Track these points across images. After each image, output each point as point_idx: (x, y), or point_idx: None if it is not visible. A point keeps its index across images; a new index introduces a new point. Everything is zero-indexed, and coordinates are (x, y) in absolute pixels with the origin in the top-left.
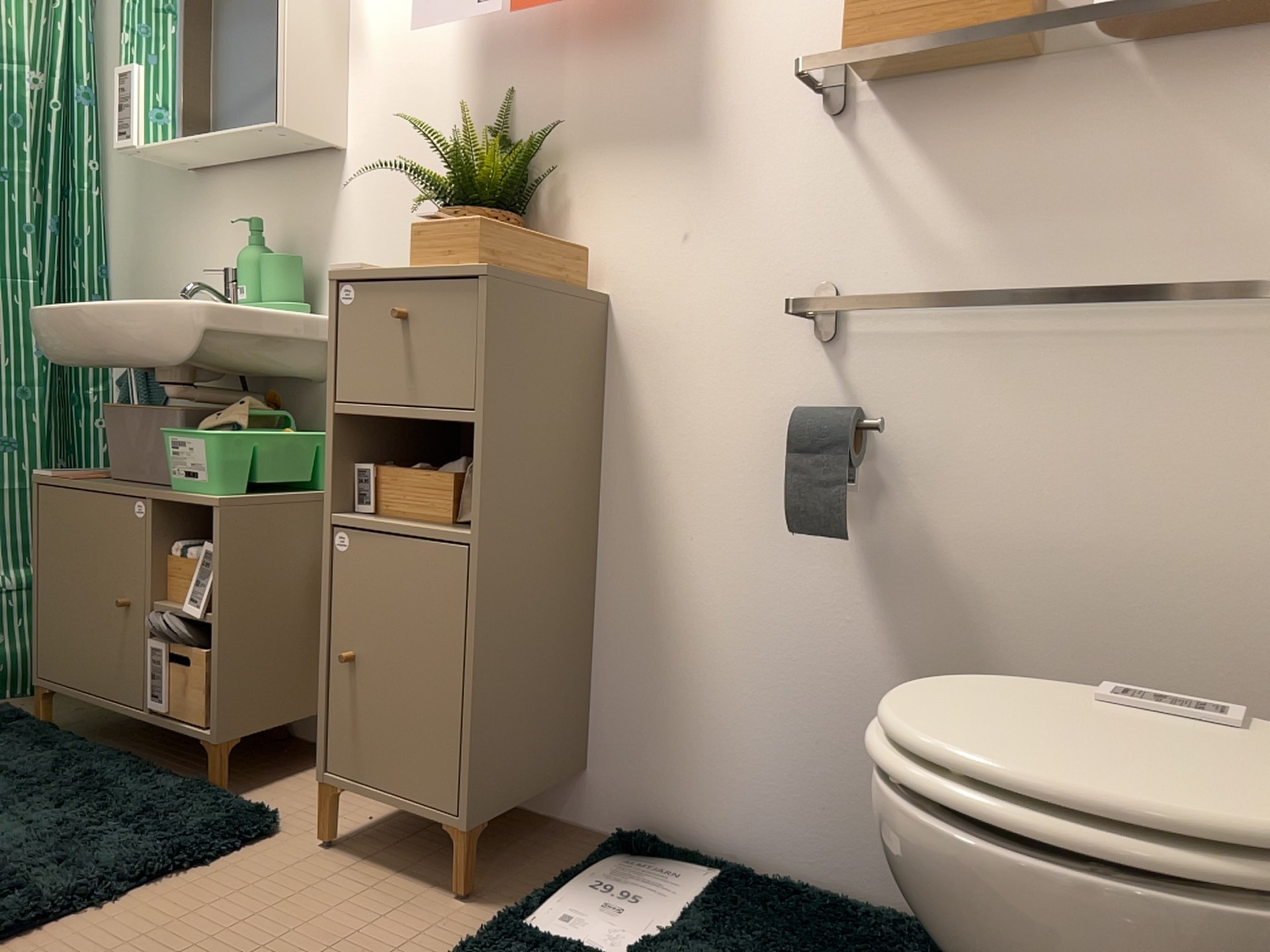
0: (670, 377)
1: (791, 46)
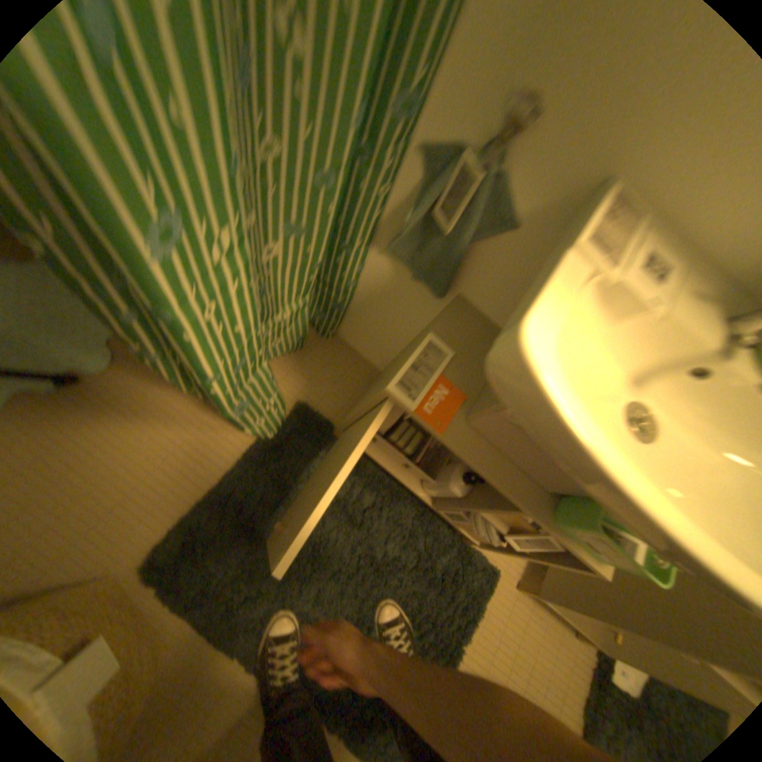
0: None
1: None
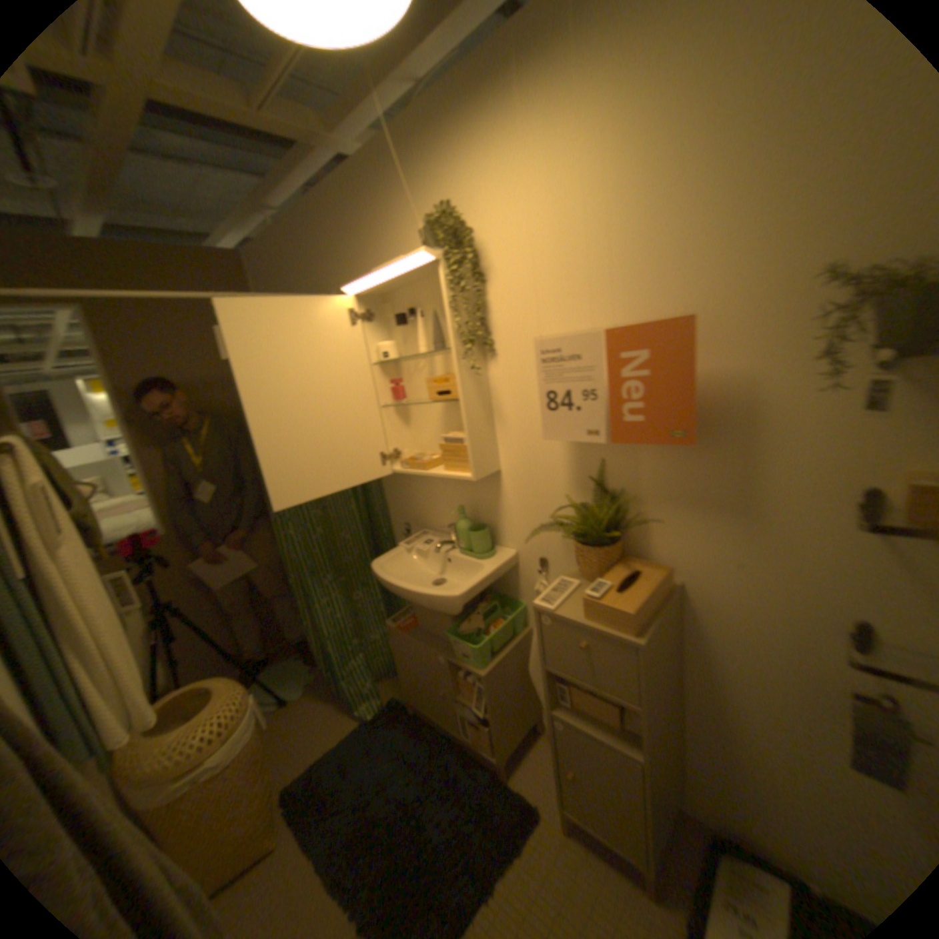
0: (732, 635)
1: (830, 471)
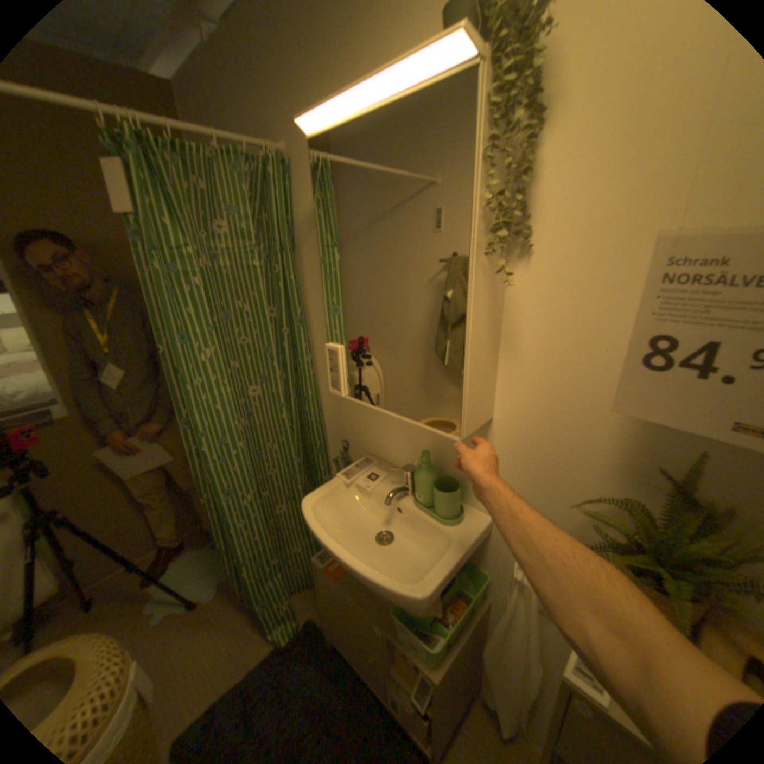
0: None
1: None
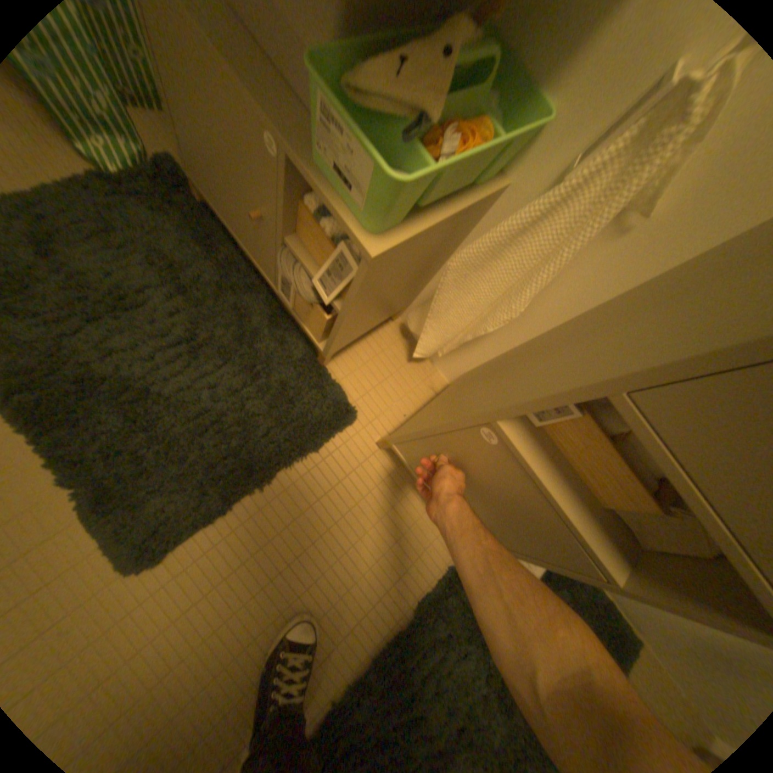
0: None
1: None
